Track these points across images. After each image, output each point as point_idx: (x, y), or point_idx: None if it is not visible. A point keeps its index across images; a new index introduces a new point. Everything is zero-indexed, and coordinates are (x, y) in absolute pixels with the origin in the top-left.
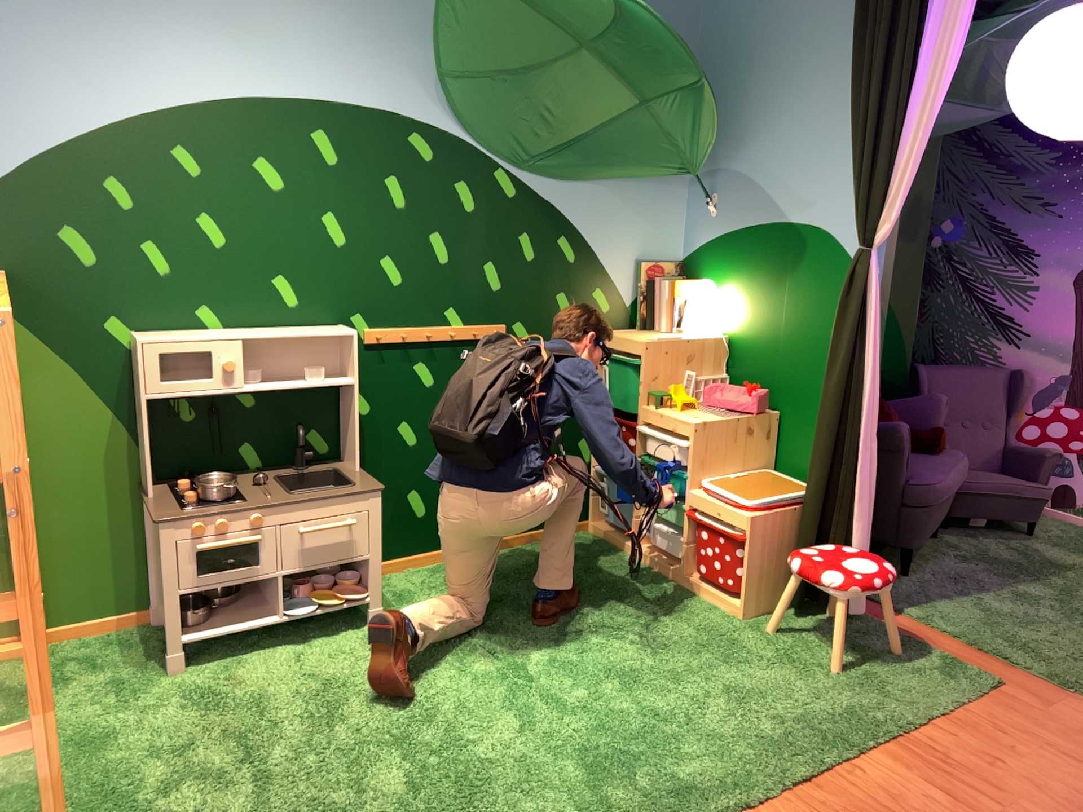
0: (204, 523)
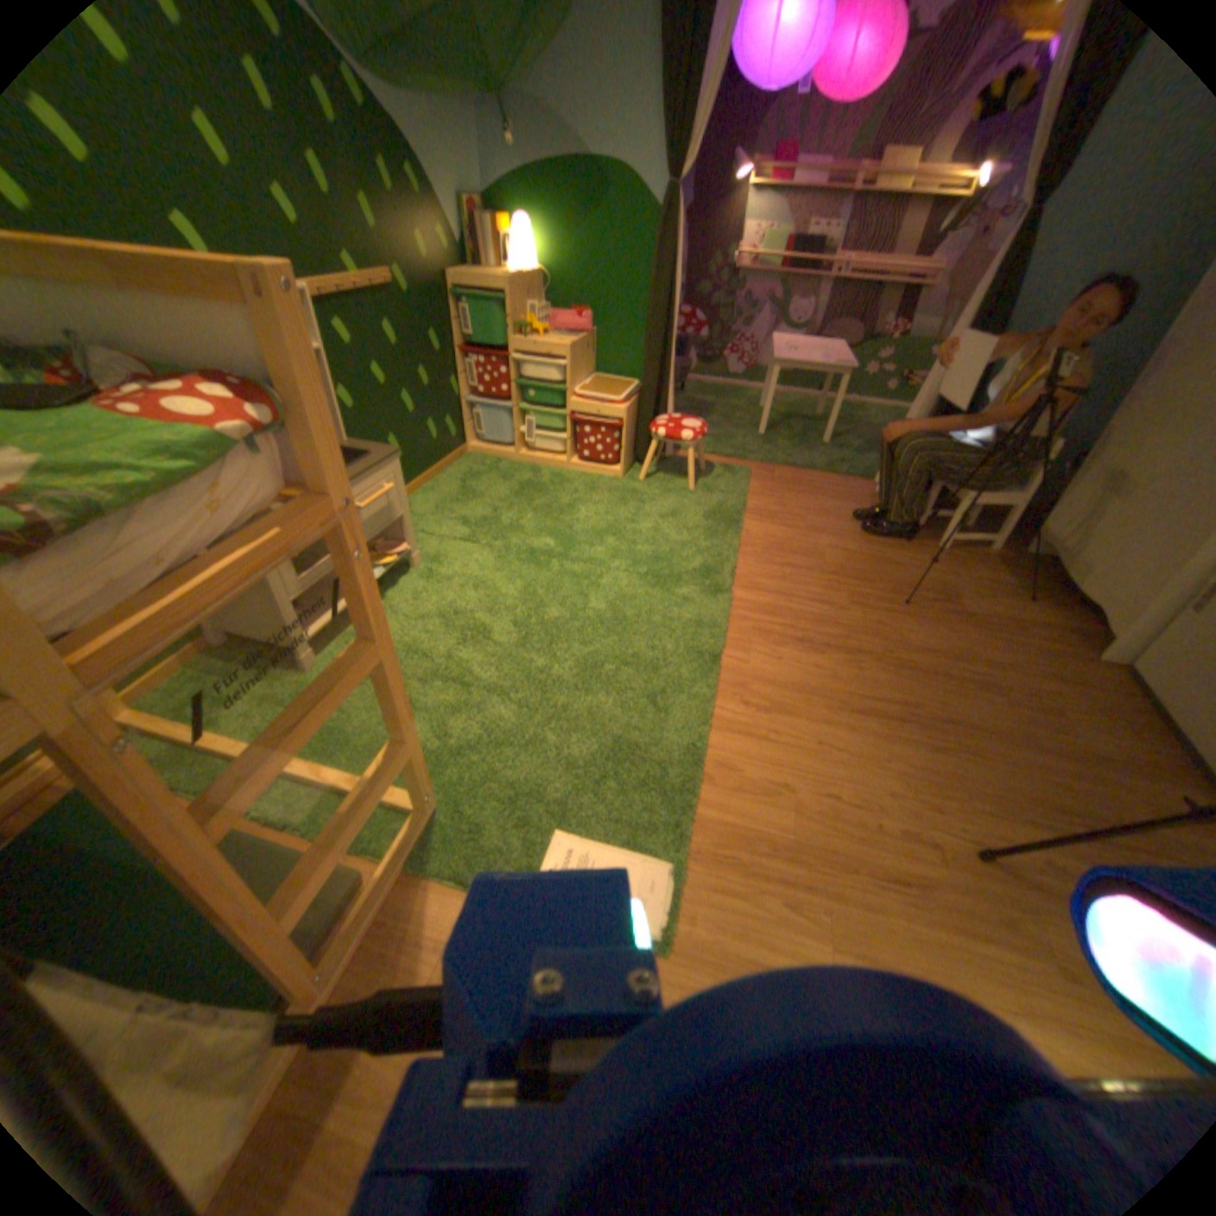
0: None
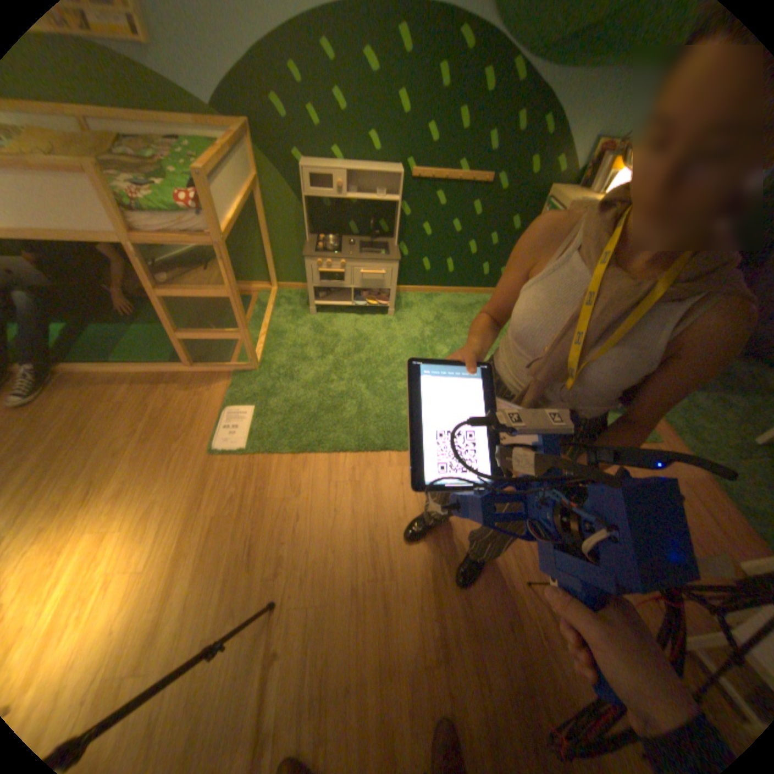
0: (317, 261)
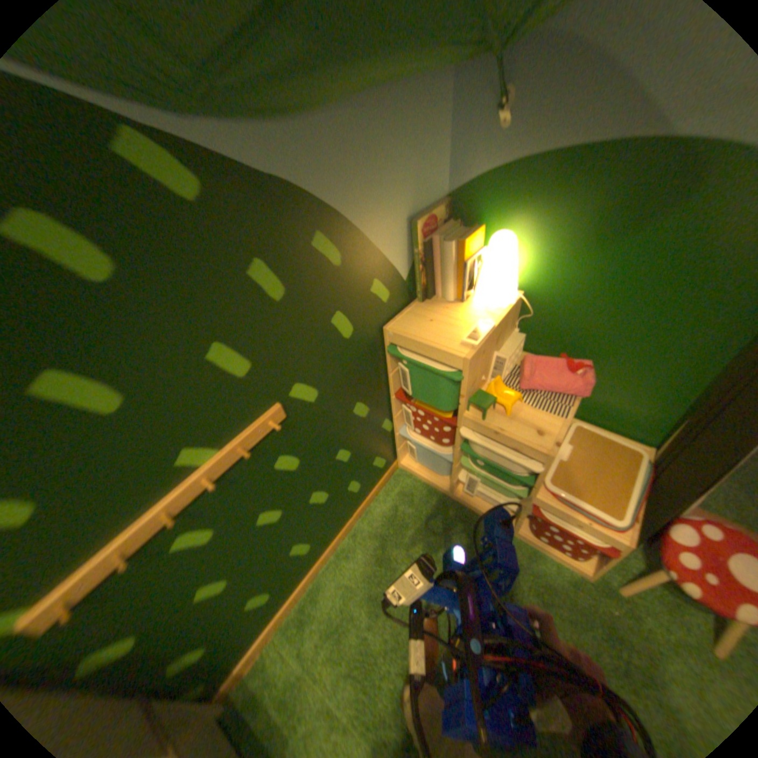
0: None
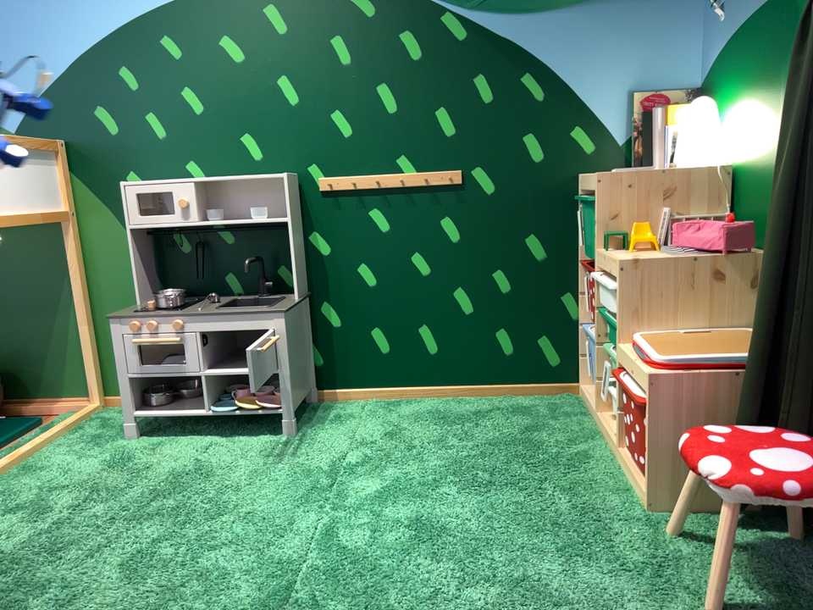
0: (132, 324)
